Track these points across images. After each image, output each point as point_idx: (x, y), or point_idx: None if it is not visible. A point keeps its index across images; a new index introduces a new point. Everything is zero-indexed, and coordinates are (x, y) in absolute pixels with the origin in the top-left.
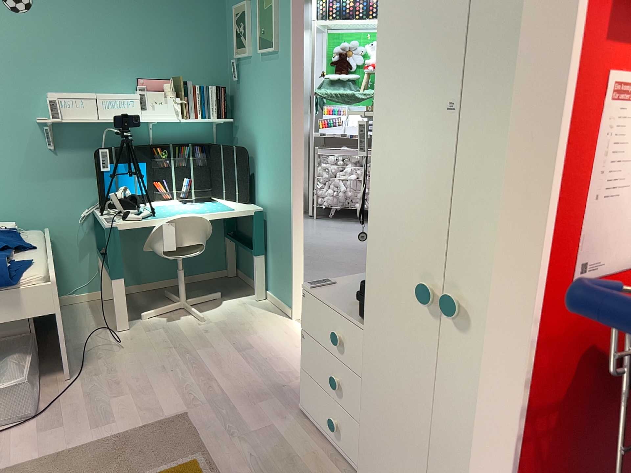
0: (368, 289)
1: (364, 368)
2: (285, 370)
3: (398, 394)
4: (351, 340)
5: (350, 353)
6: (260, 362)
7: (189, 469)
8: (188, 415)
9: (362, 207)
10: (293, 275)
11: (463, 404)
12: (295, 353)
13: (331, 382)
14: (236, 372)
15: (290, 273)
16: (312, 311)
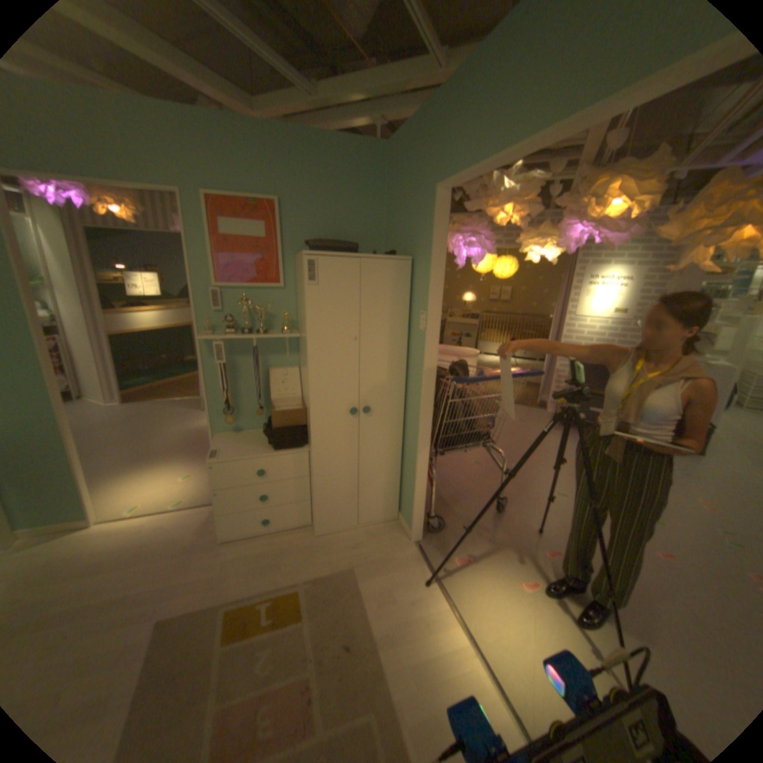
0: (312, 427)
1: (313, 464)
2: (164, 545)
3: (337, 460)
4: (272, 467)
5: (272, 474)
6: (134, 560)
7: (230, 616)
8: (161, 620)
9: (224, 397)
10: (81, 488)
11: (371, 442)
12: (146, 535)
13: (261, 499)
14: (131, 579)
15: (74, 489)
16: (224, 473)
